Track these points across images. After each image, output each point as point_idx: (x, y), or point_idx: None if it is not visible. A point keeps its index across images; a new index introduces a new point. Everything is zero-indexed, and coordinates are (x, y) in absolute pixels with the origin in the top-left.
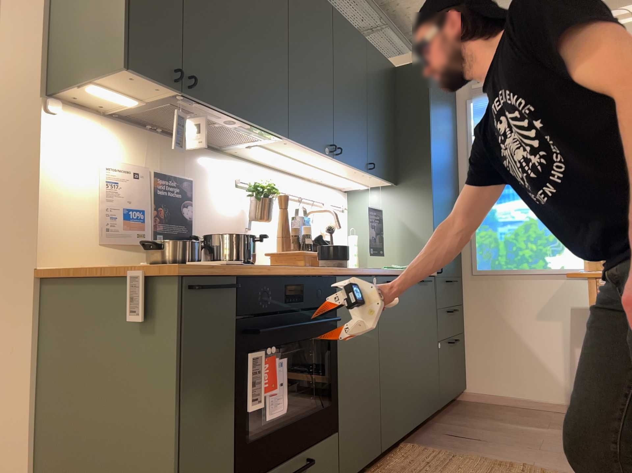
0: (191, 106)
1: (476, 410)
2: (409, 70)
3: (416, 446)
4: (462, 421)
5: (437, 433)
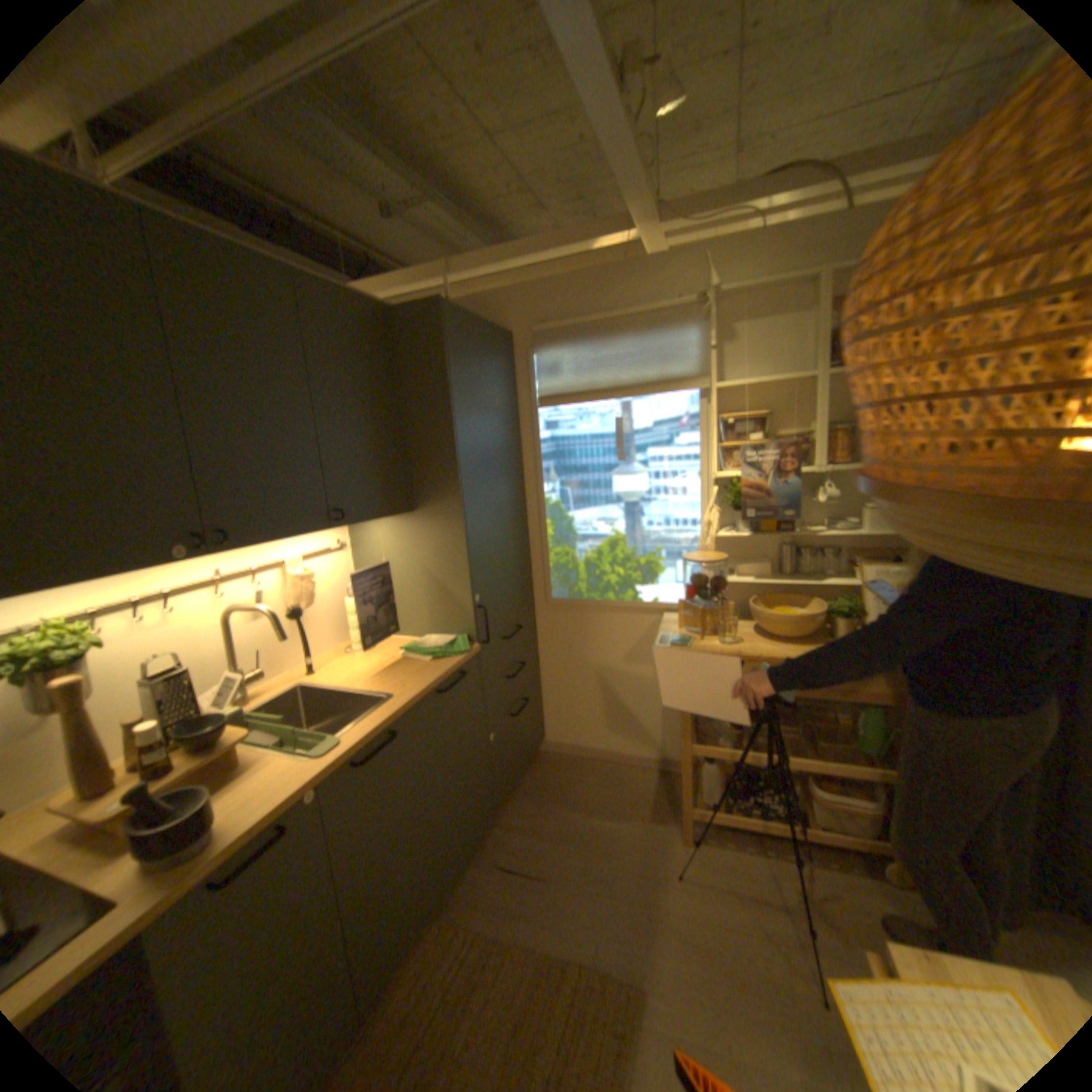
0: None
1: (552, 780)
2: (412, 314)
3: (443, 932)
4: (527, 820)
5: (486, 868)
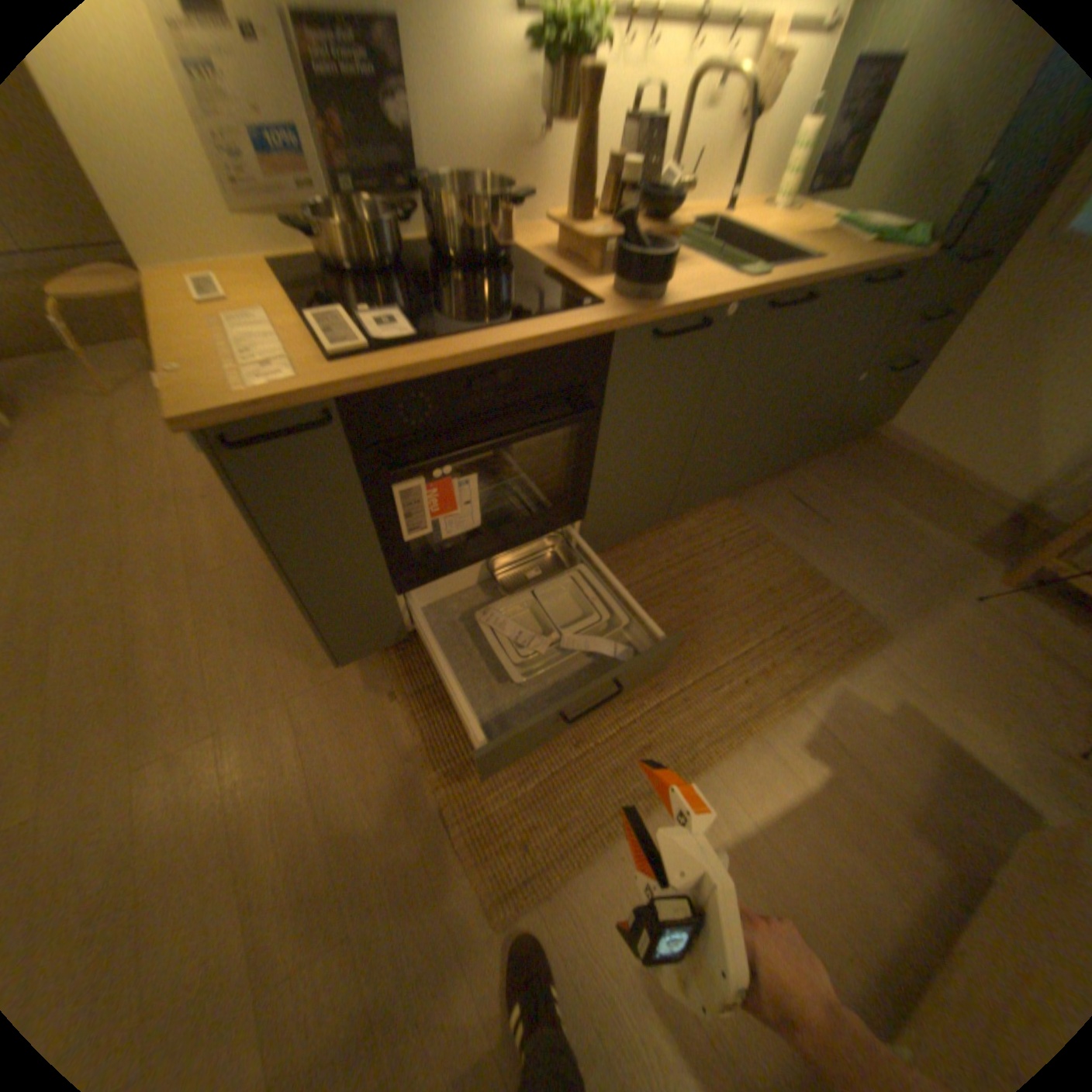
0: None
1: (875, 460)
2: None
3: (731, 508)
4: (834, 478)
5: (781, 490)
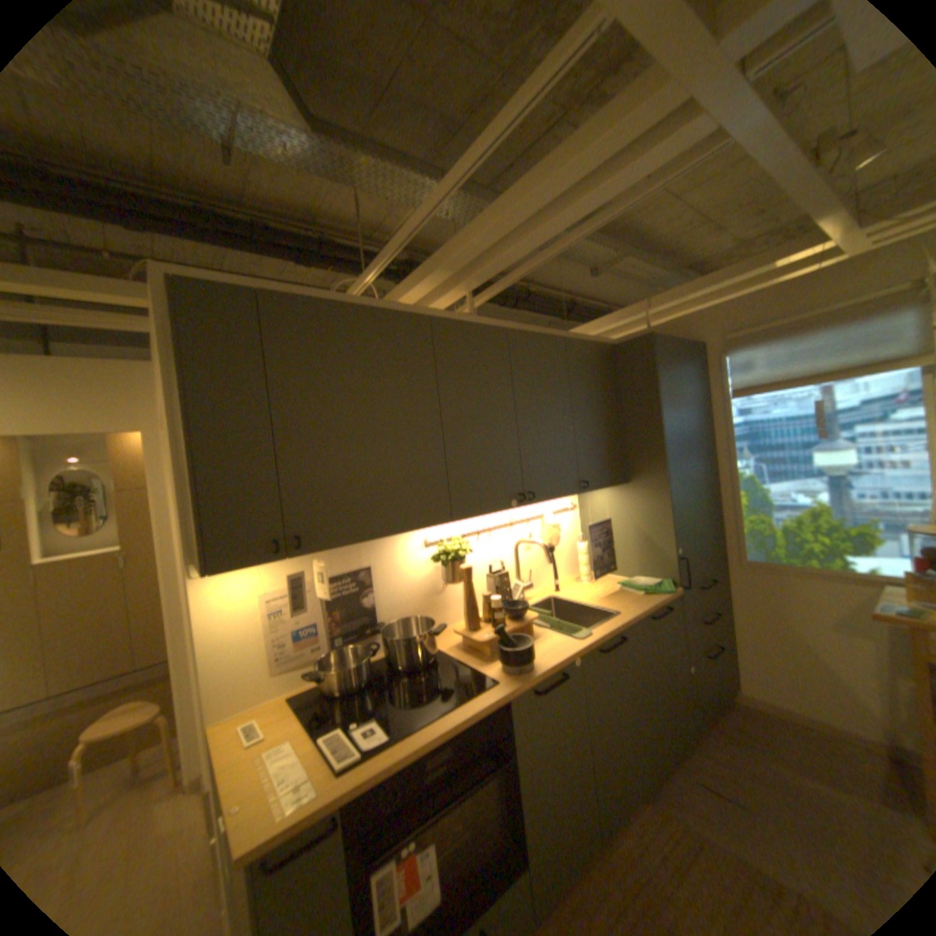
0: (314, 551)
1: (751, 730)
2: (630, 346)
3: (657, 814)
4: (728, 756)
5: (691, 781)
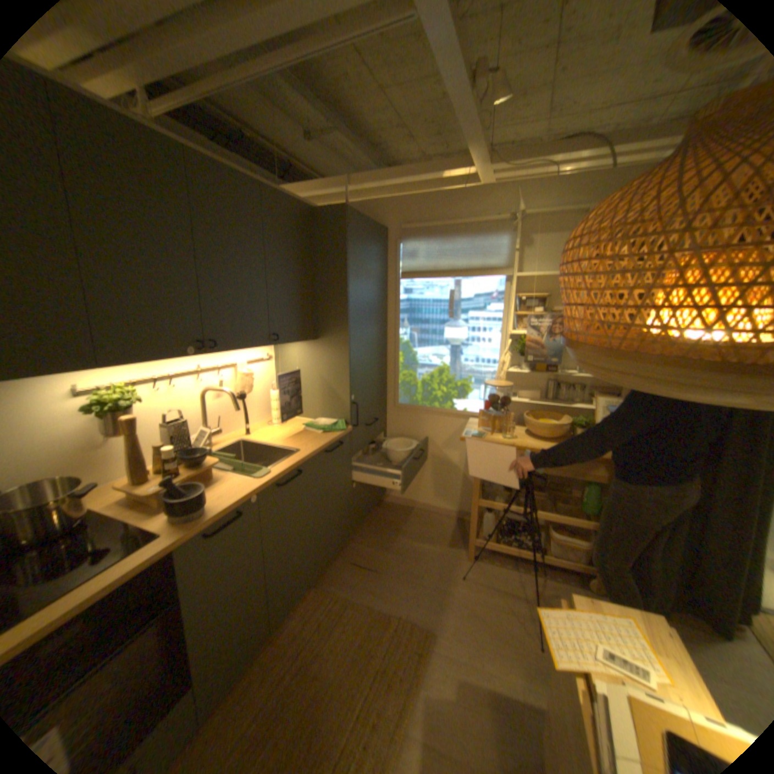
0: None
1: (388, 518)
2: (327, 213)
3: (318, 595)
4: (371, 539)
5: (345, 563)
